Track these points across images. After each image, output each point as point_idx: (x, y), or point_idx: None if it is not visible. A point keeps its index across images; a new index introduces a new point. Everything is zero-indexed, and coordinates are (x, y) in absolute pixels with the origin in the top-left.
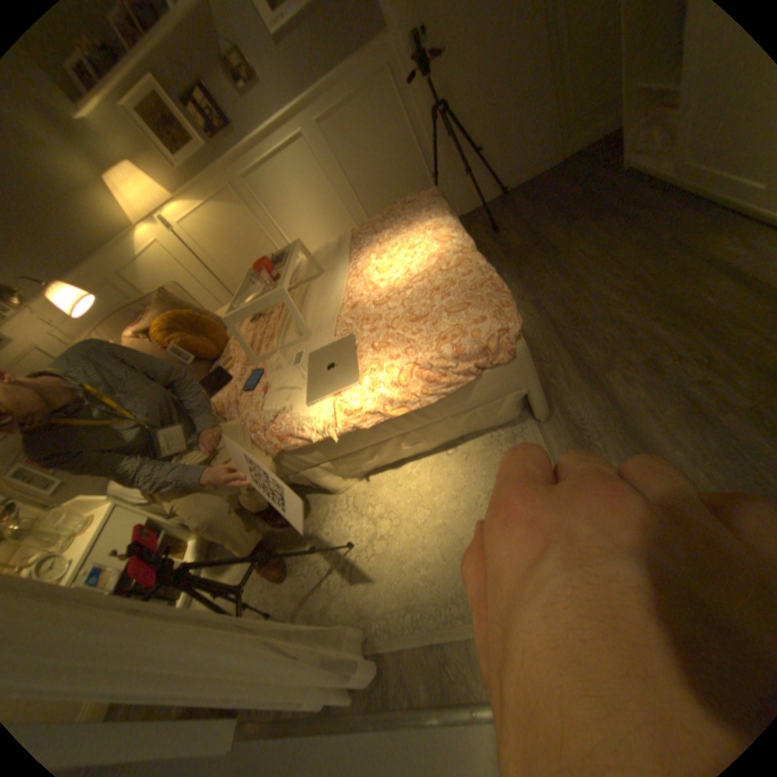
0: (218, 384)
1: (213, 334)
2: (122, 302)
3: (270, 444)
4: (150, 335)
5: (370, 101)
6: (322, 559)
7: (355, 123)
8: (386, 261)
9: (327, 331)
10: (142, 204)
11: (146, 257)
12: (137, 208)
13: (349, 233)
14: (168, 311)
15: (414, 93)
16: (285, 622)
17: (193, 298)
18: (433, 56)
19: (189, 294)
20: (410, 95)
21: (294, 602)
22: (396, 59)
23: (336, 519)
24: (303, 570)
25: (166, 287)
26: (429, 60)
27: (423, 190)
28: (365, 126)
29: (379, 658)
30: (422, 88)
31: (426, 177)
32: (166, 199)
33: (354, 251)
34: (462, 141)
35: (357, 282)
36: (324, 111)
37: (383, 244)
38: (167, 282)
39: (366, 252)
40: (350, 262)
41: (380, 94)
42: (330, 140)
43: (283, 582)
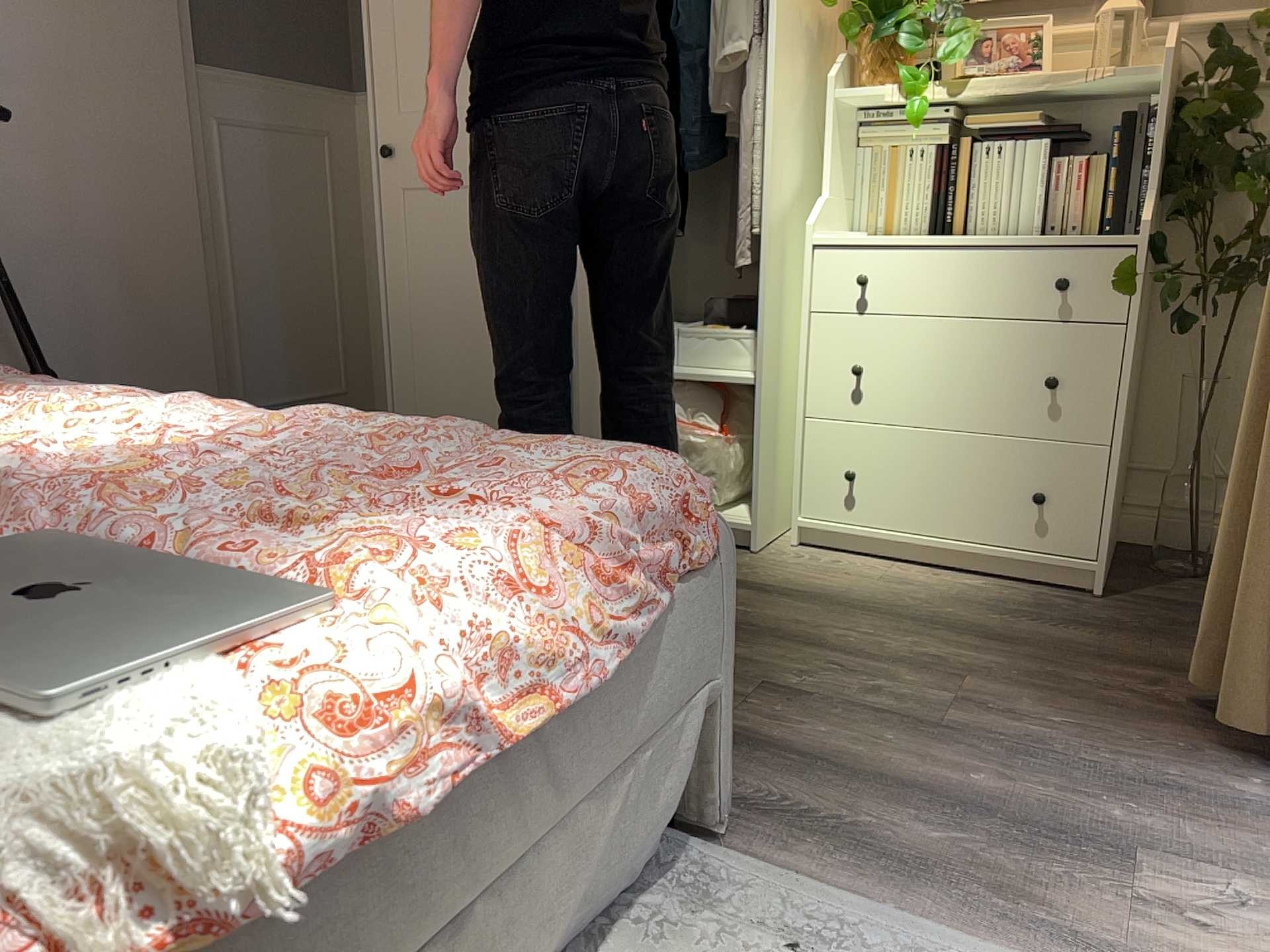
0: None
1: None
2: None
3: None
4: None
5: None
6: None
7: None
8: None
9: None
10: None
11: None
12: None
13: None
14: None
15: None
16: None
17: None
18: None
19: None
20: None
21: None
22: None
23: None
24: None
25: None
26: None
27: None
28: None
29: None
30: None
31: None
32: None
33: None
34: None
35: None
36: None
37: None
38: None
39: None
40: None
41: None
42: None
43: None
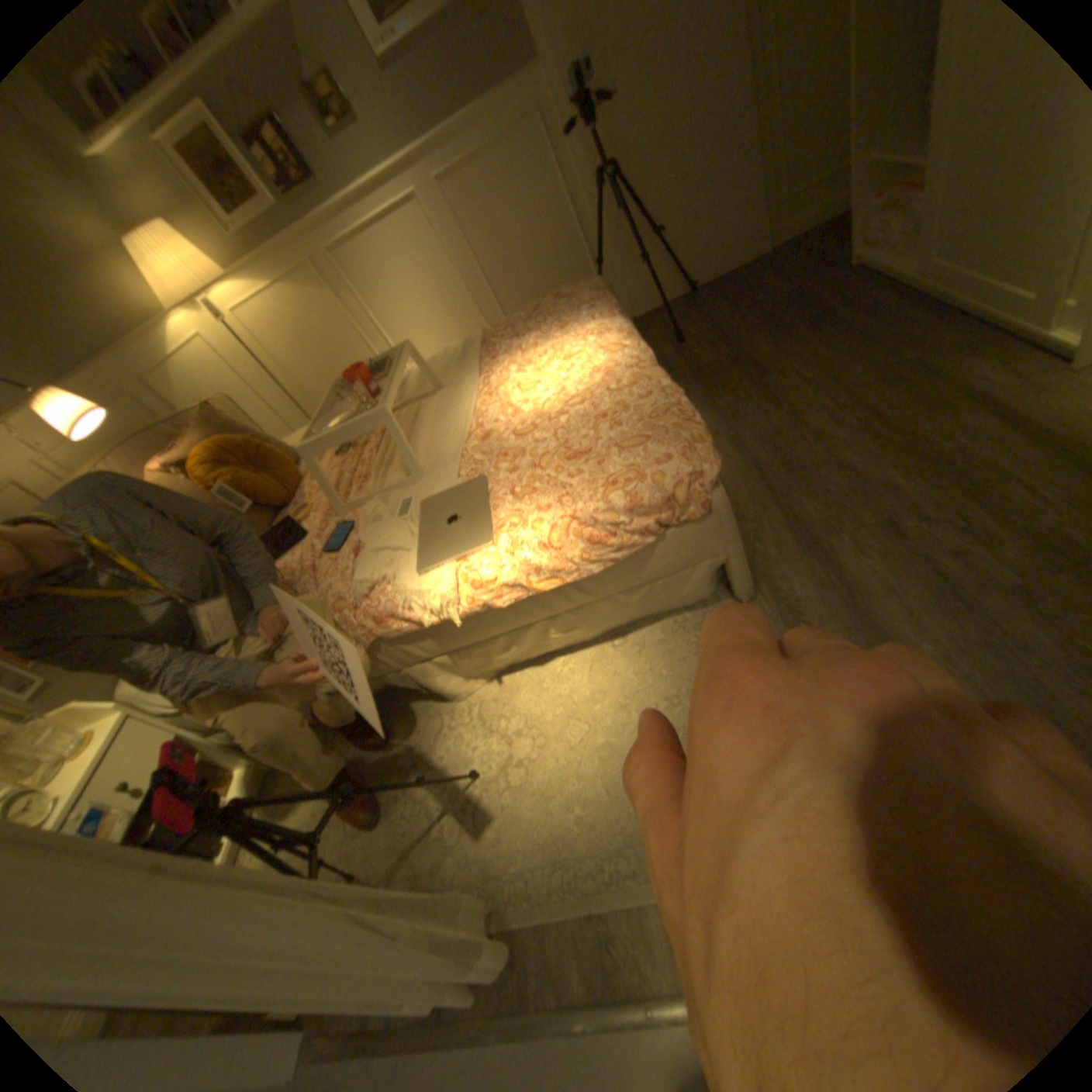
0: (285, 541)
1: (280, 469)
2: (145, 420)
3: (362, 629)
4: (187, 468)
5: (512, 155)
6: (433, 794)
7: (490, 184)
8: (531, 375)
9: (446, 469)
10: (180, 281)
11: (183, 357)
12: (172, 287)
13: (479, 334)
14: (214, 435)
15: (572, 148)
16: (377, 886)
17: (250, 418)
18: (600, 100)
19: (245, 413)
20: (566, 150)
21: (391, 857)
22: (549, 100)
23: (454, 737)
24: (404, 811)
25: (211, 402)
26: (595, 104)
27: (582, 280)
28: (504, 189)
29: (515, 936)
30: (584, 141)
31: (587, 264)
32: (215, 276)
33: (485, 360)
34: (636, 216)
35: (490, 403)
36: (448, 165)
37: (526, 352)
38: (213, 394)
39: (503, 361)
40: (480, 375)
41: (526, 146)
42: (455, 205)
43: (375, 828)
